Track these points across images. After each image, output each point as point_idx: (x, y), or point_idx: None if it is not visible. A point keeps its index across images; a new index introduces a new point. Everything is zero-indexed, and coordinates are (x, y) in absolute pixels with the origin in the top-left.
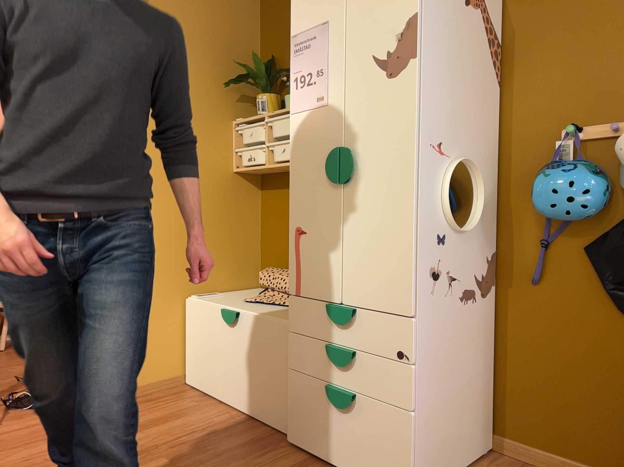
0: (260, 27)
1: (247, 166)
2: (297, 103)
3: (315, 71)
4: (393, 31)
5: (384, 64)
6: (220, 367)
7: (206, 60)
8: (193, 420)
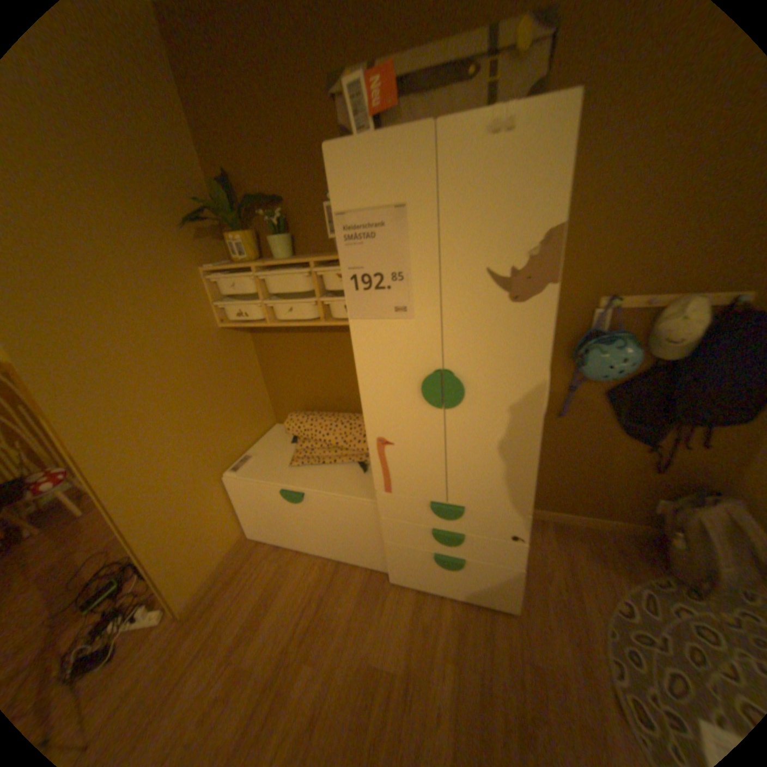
0: (186, 119)
1: (238, 322)
2: (360, 307)
3: (388, 272)
4: (522, 241)
5: (506, 283)
6: (290, 529)
7: (135, 190)
8: (292, 591)
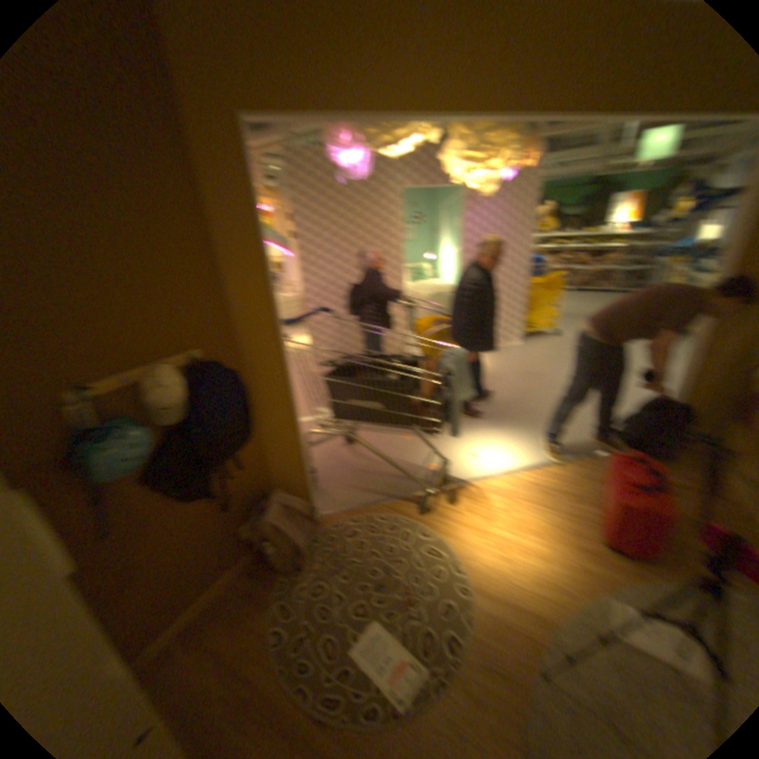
0: None
1: None
2: None
3: None
4: None
5: None
6: None
7: None
8: None
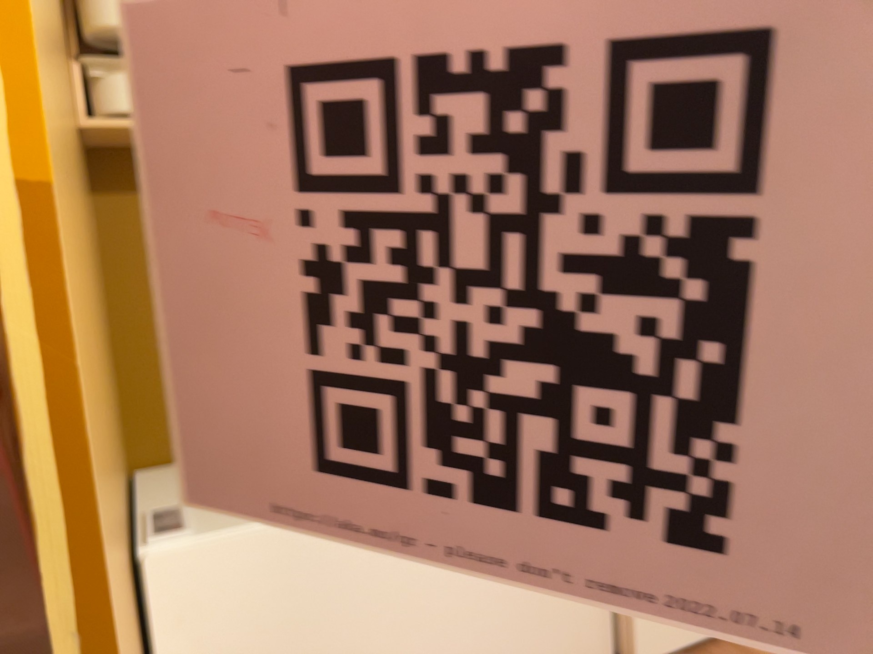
0: None
1: None
2: None
3: None
4: None
5: None
6: None
7: None
8: None
